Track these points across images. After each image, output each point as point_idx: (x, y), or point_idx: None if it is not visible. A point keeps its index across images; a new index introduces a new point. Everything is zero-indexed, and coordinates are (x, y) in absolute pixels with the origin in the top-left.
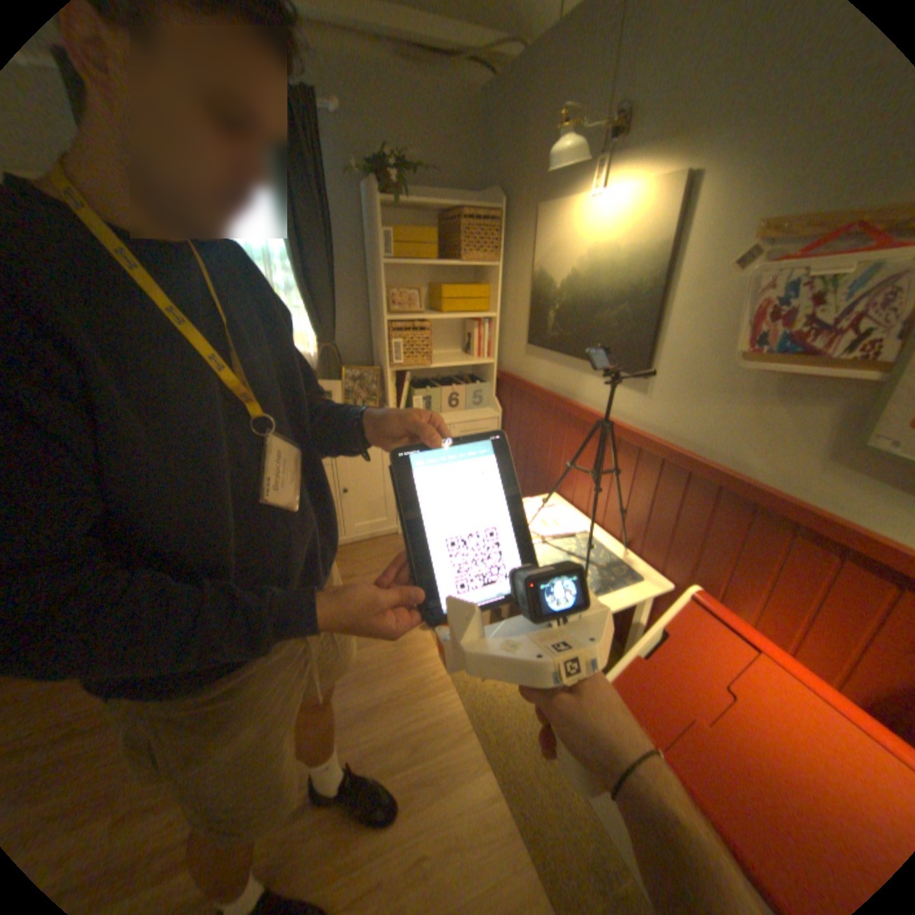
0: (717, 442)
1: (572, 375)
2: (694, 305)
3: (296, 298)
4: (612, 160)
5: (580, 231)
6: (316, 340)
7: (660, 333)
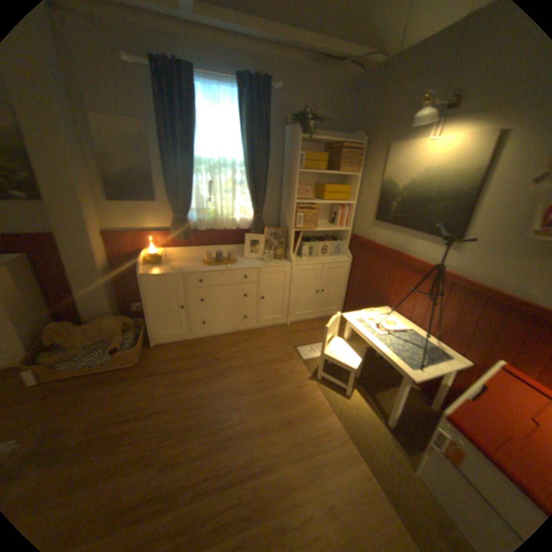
0: (509, 280)
1: (405, 239)
2: (498, 203)
3: (244, 188)
4: (445, 121)
5: (419, 159)
6: (252, 211)
7: (472, 217)
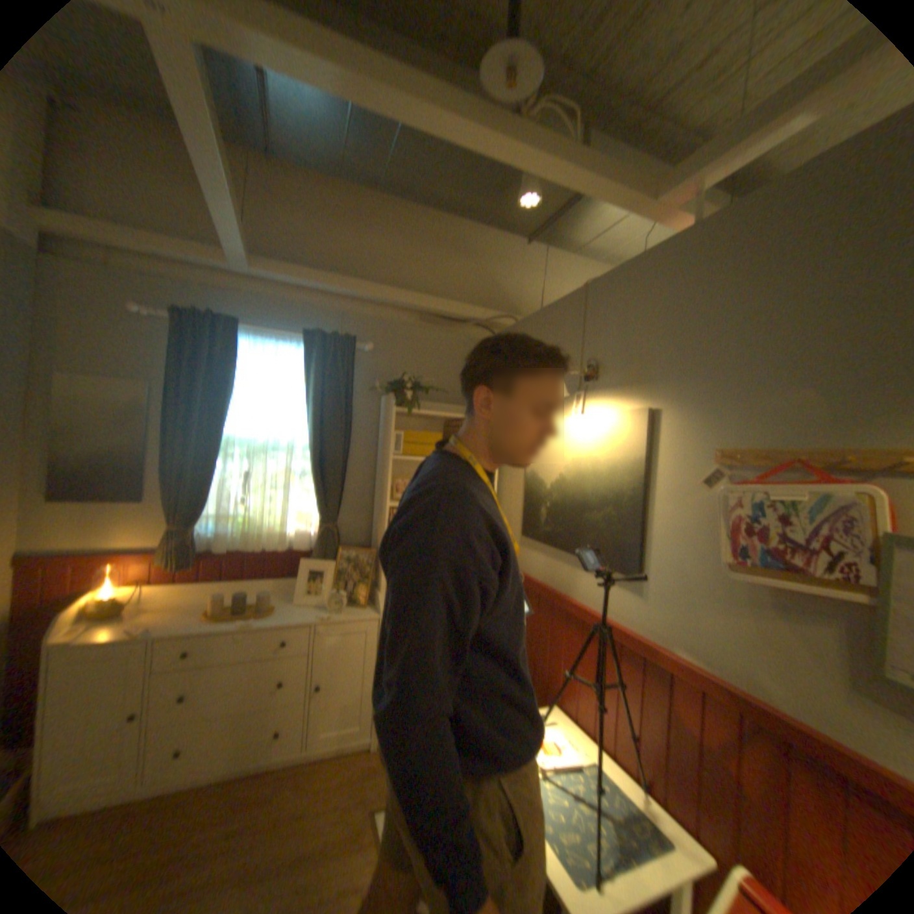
0: (725, 657)
1: (567, 570)
2: (674, 514)
3: (309, 481)
4: (587, 395)
5: (565, 444)
6: (319, 519)
7: (647, 536)
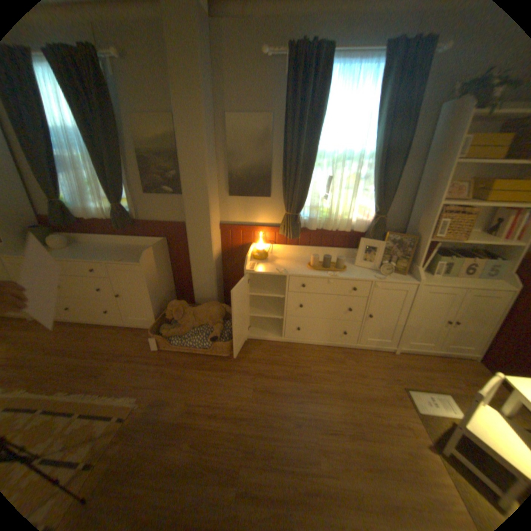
0: None
1: None
2: None
3: (370, 183)
4: None
5: None
6: (374, 211)
7: None
